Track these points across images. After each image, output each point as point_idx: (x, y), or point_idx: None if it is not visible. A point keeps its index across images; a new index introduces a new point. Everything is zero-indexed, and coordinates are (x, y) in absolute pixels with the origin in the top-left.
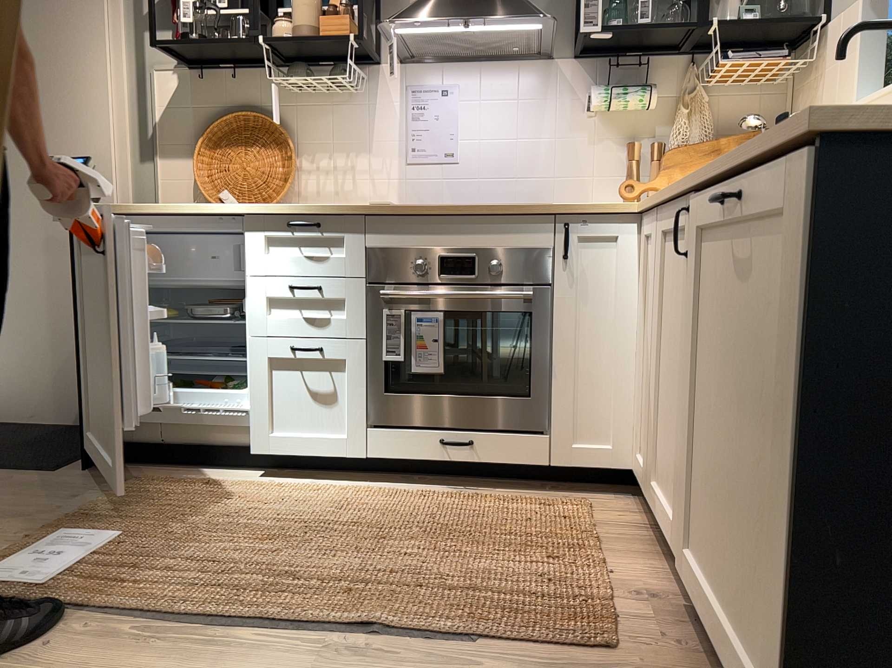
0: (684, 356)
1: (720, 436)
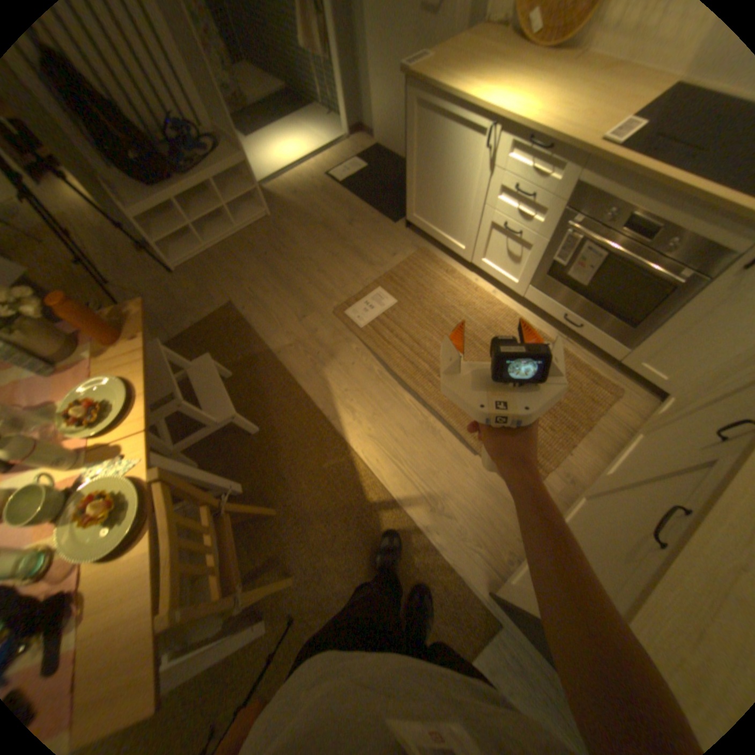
0: (681, 445)
1: (605, 516)
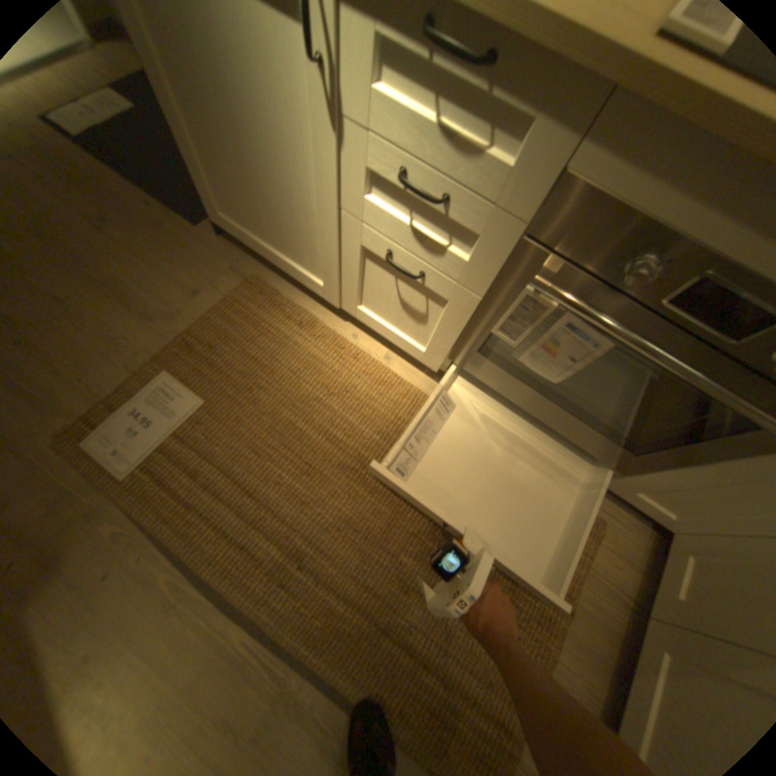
0: None
1: None
